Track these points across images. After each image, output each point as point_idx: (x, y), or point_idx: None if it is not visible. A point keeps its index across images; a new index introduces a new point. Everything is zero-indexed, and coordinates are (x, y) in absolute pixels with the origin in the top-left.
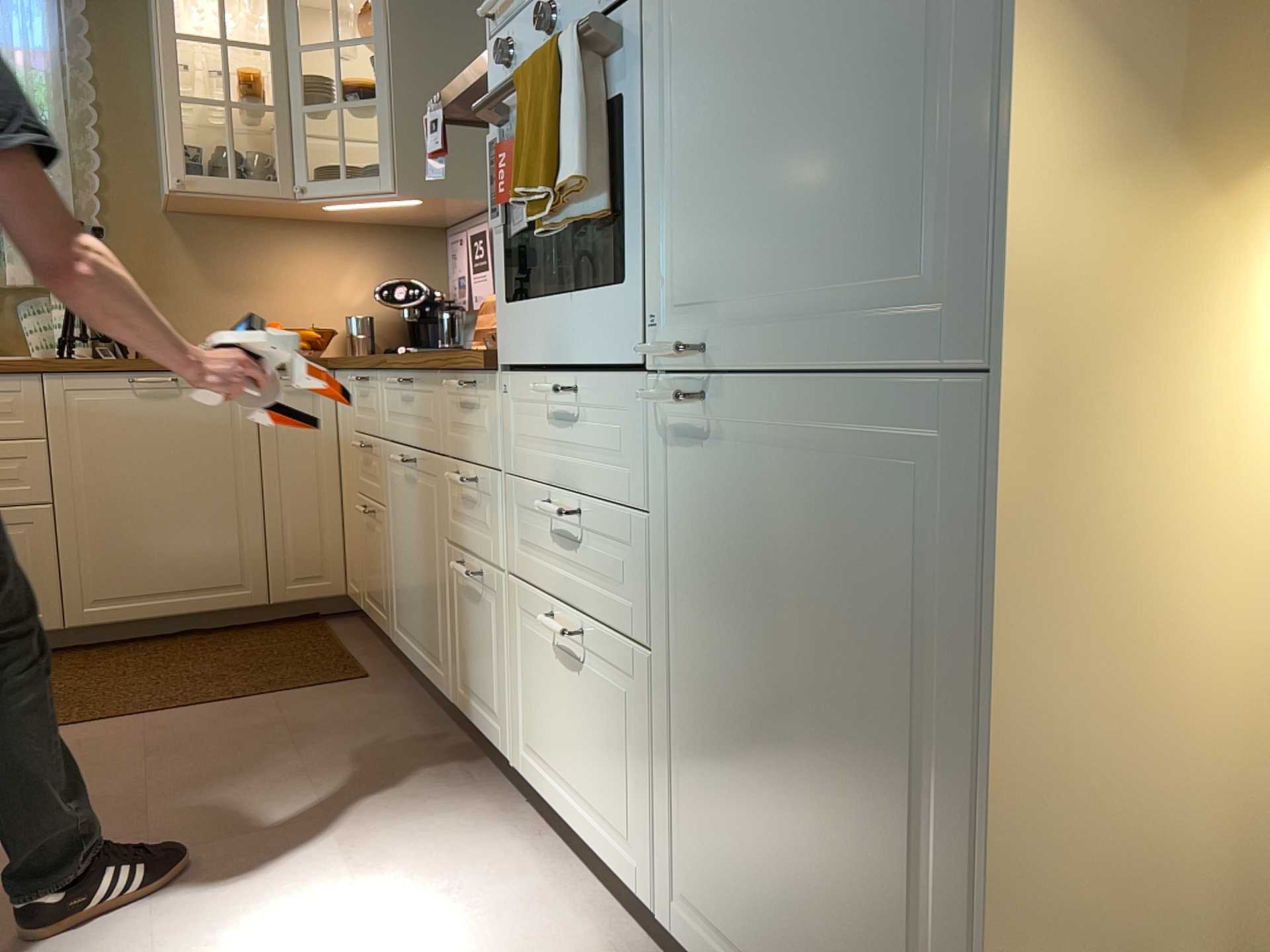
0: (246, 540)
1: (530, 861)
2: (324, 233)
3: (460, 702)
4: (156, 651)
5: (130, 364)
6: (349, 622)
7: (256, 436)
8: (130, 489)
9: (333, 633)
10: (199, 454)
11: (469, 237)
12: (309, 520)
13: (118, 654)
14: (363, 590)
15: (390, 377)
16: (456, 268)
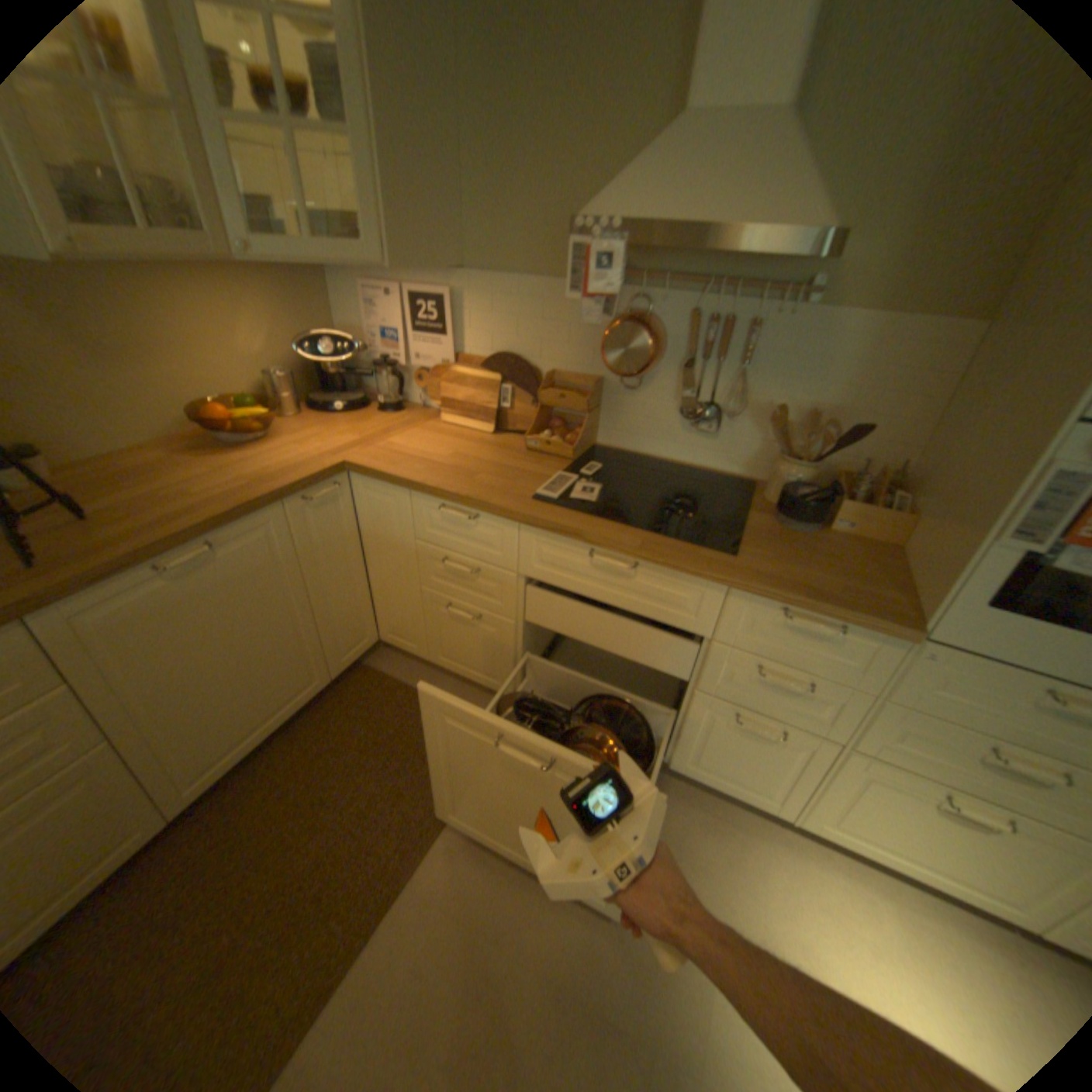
0: (308, 648)
1: (846, 881)
2: (207, 271)
3: (686, 771)
4: (272, 778)
5: (151, 550)
6: (387, 658)
7: (298, 560)
8: (193, 673)
9: (397, 679)
10: (252, 603)
11: (407, 294)
12: (350, 604)
13: (236, 803)
14: (433, 650)
15: (564, 540)
16: (377, 318)
